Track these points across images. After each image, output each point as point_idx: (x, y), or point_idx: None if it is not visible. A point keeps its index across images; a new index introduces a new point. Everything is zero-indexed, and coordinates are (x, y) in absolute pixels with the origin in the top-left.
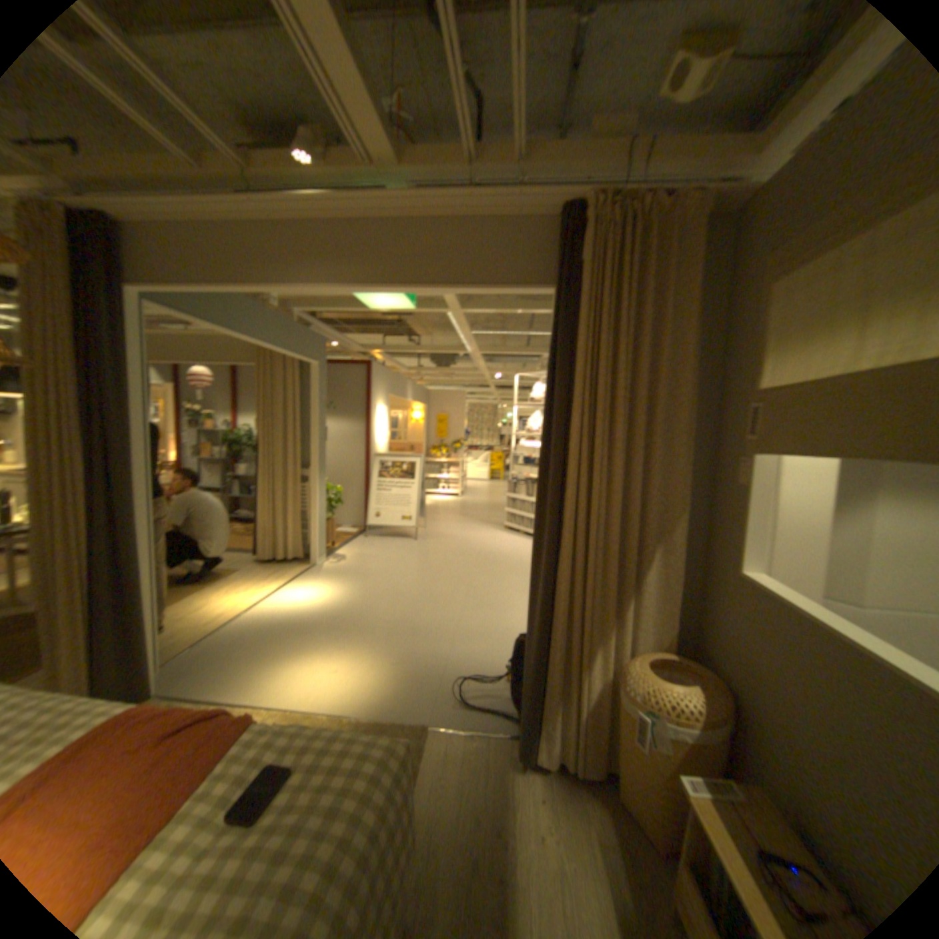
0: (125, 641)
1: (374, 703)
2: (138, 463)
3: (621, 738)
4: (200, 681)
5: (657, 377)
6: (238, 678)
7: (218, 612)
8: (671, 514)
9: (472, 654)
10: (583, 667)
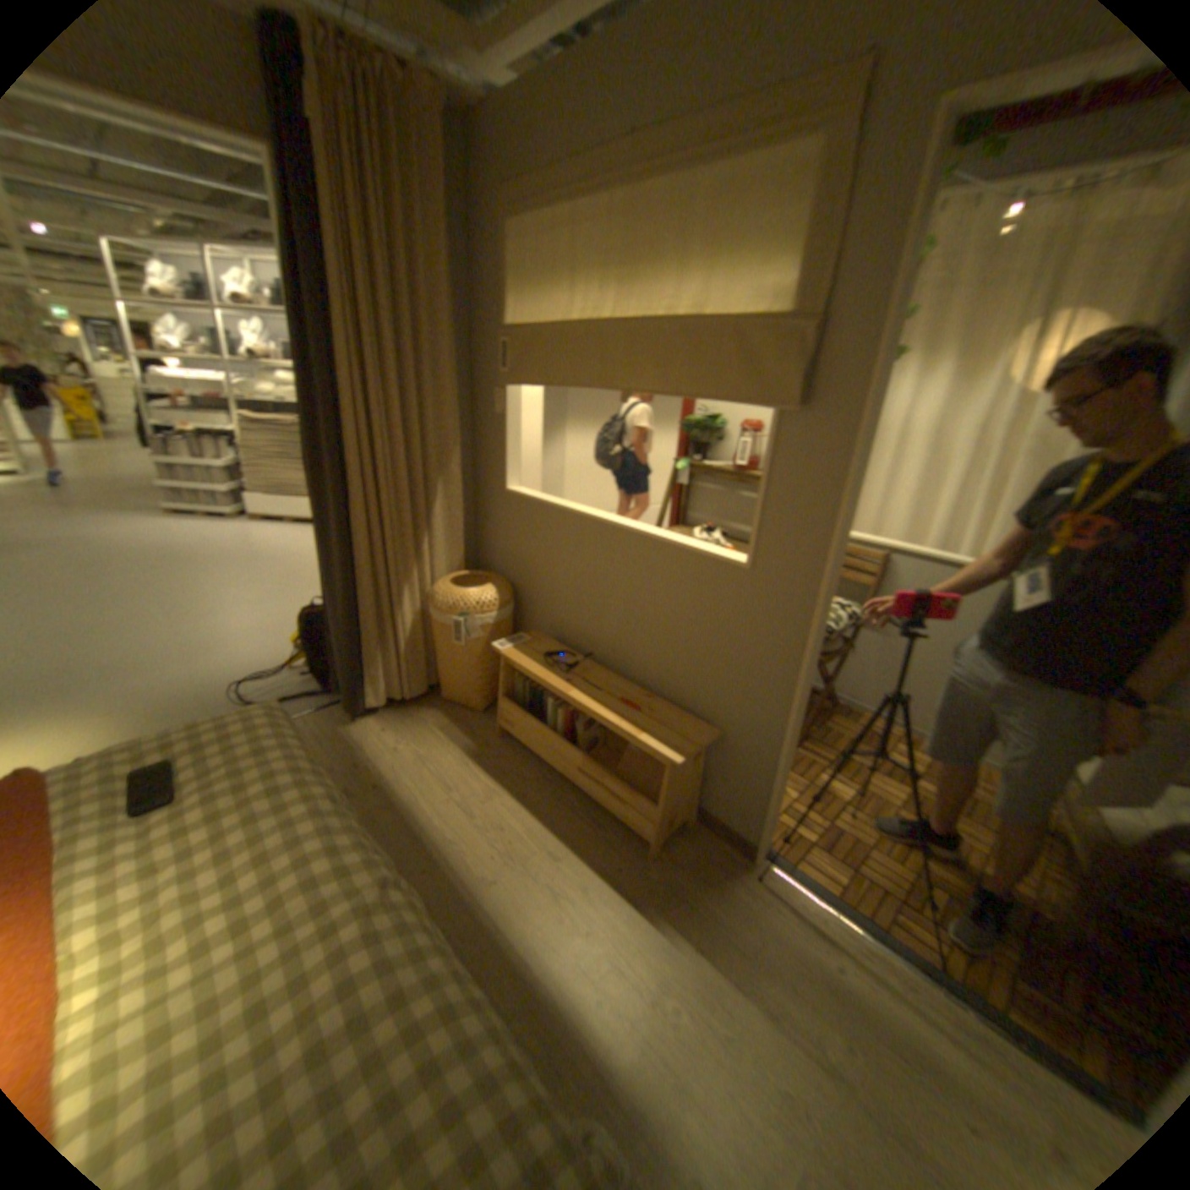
0: None
1: None
2: None
3: (434, 652)
4: None
5: (417, 300)
6: None
7: None
8: (446, 445)
9: (225, 661)
10: (392, 604)
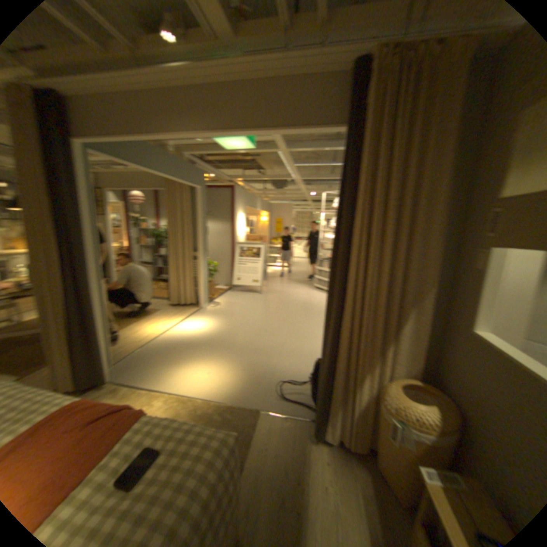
0: (88, 352)
1: (229, 393)
2: (88, 250)
3: (380, 430)
4: (133, 374)
5: (420, 190)
6: (154, 373)
7: (146, 334)
8: (423, 288)
9: (290, 366)
10: (357, 384)
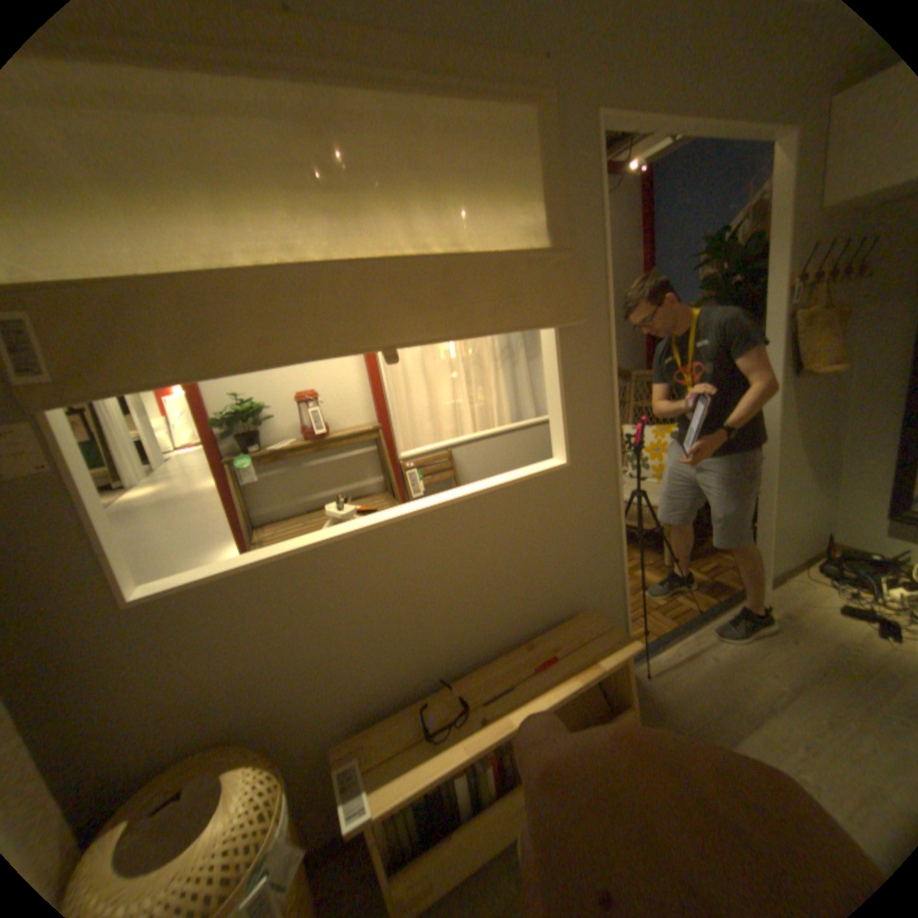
0: None
1: None
2: None
3: None
4: None
5: None
6: None
7: None
8: None
9: None
10: None
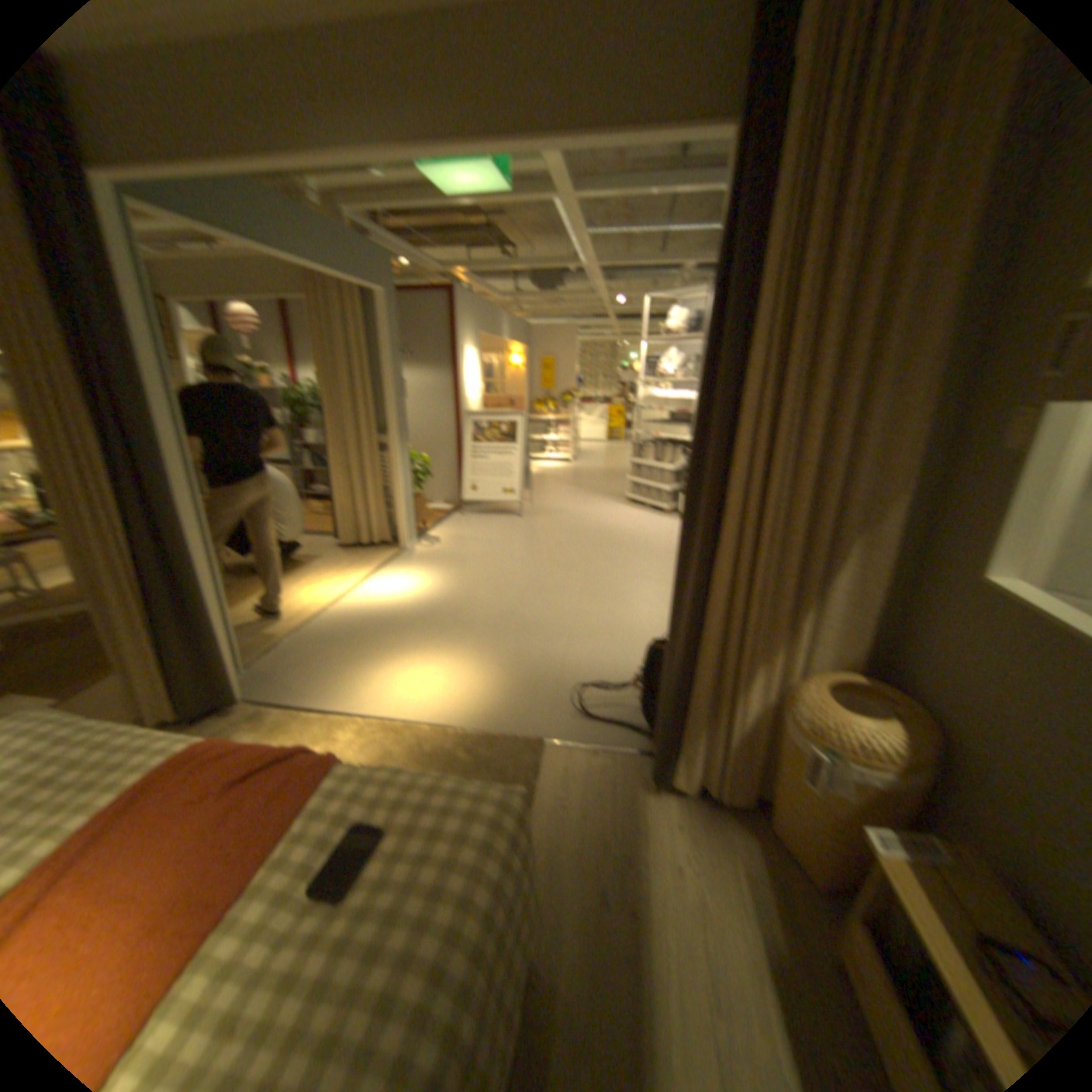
0: (195, 644)
1: (482, 709)
2: (165, 433)
3: (779, 765)
4: (288, 681)
5: (899, 277)
6: (329, 678)
7: (301, 603)
8: (886, 493)
9: (593, 654)
10: (738, 686)
